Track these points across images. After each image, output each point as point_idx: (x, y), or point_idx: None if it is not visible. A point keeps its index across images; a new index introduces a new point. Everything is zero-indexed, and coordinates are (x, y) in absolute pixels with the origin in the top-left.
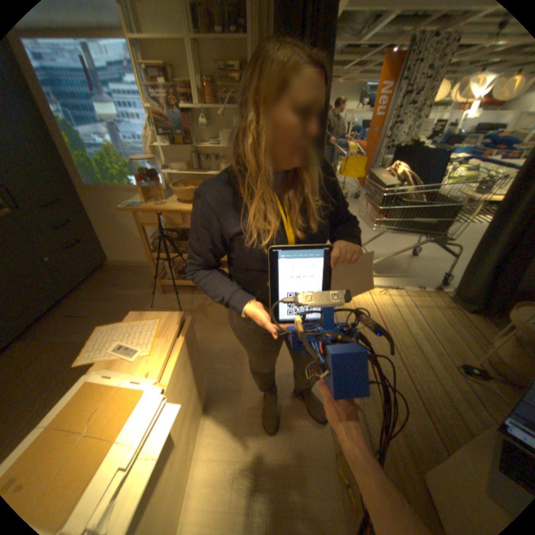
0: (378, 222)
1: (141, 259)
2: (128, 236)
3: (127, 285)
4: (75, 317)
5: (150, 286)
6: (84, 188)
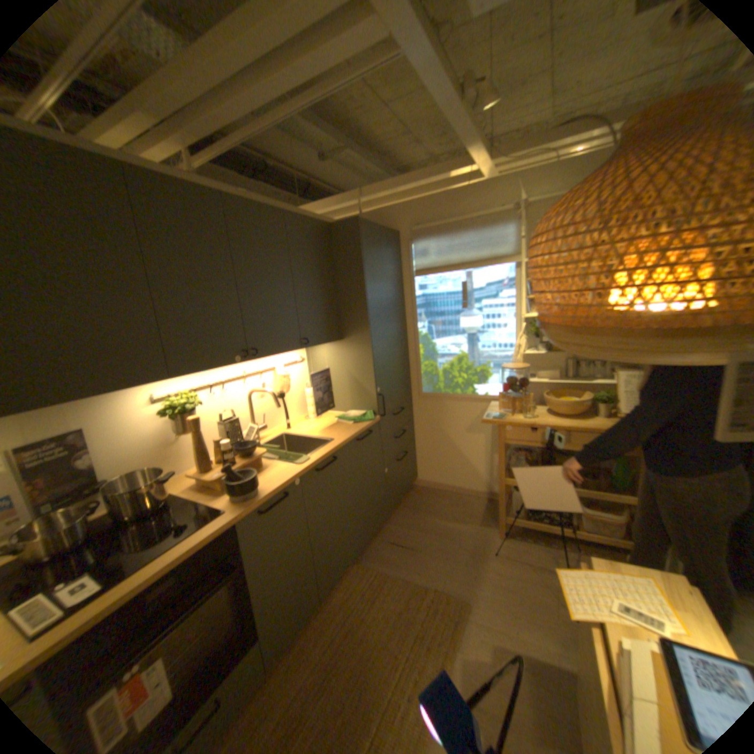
0: None
1: (461, 483)
2: (454, 451)
3: (449, 515)
4: (403, 546)
5: (481, 522)
6: (422, 395)
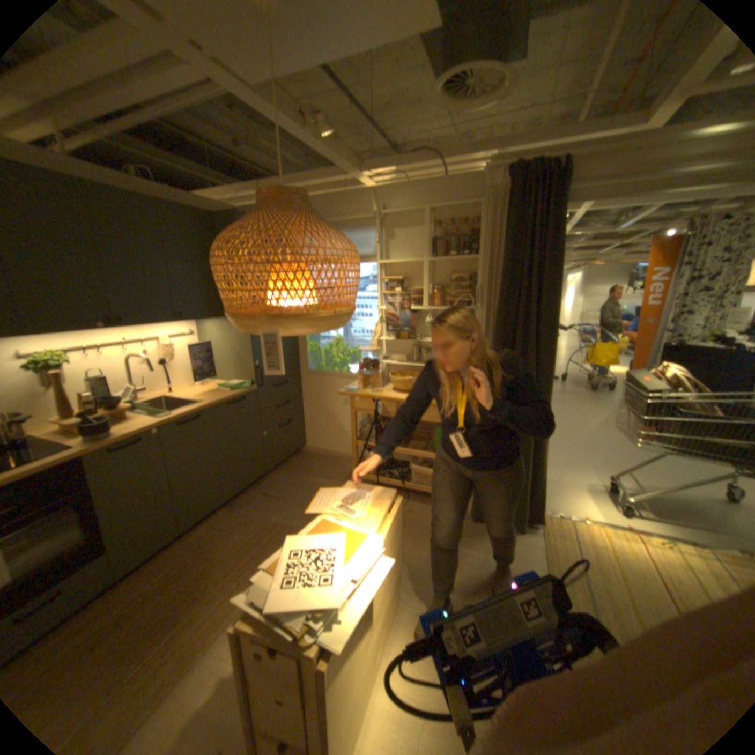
0: (649, 438)
1: (340, 450)
2: (334, 422)
3: (322, 474)
4: (272, 497)
5: (345, 480)
6: (309, 373)
